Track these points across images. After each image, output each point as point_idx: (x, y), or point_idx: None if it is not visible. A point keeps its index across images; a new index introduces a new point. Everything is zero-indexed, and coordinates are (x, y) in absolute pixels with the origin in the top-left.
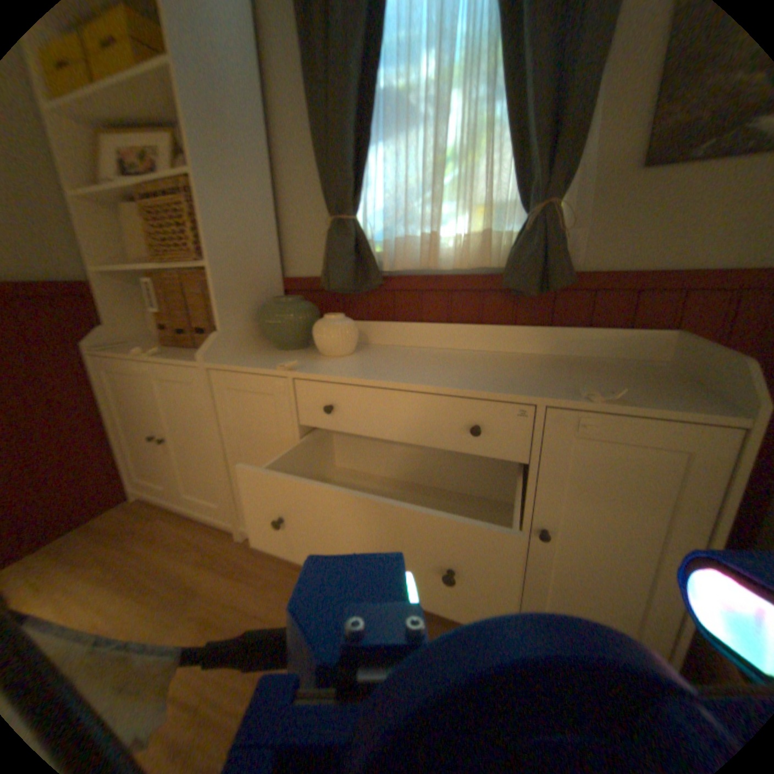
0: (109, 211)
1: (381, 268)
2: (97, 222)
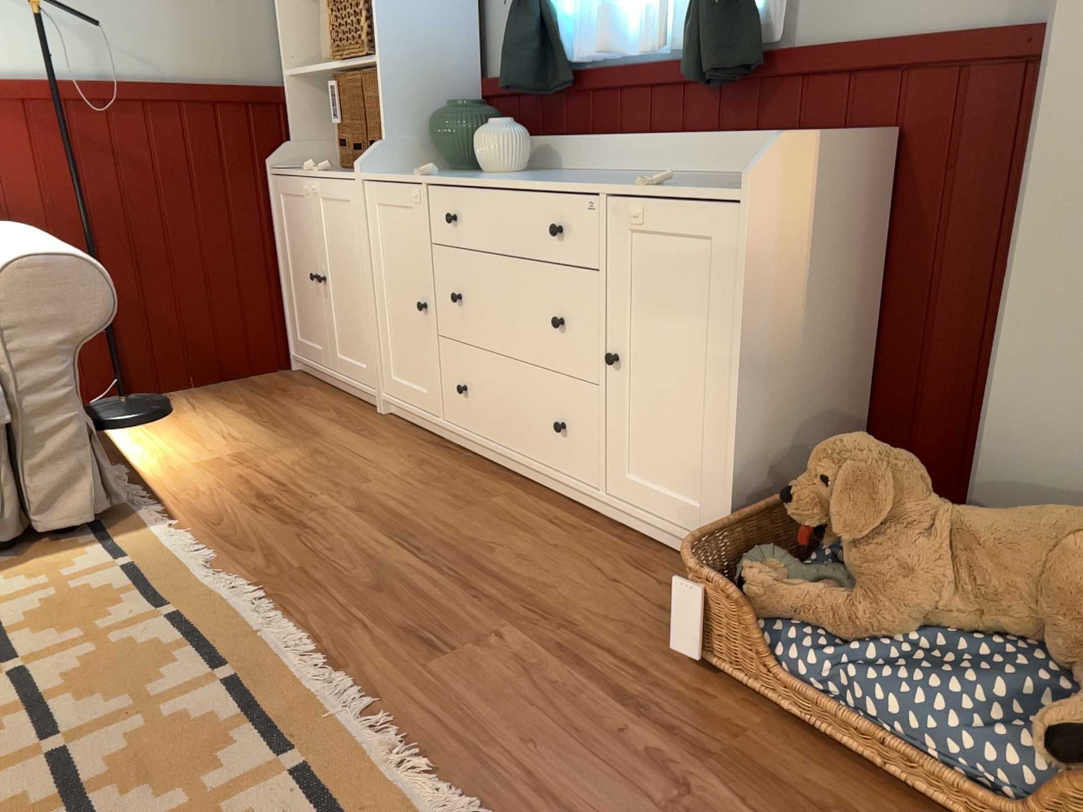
0: (310, 8)
1: (566, 61)
2: (296, 22)
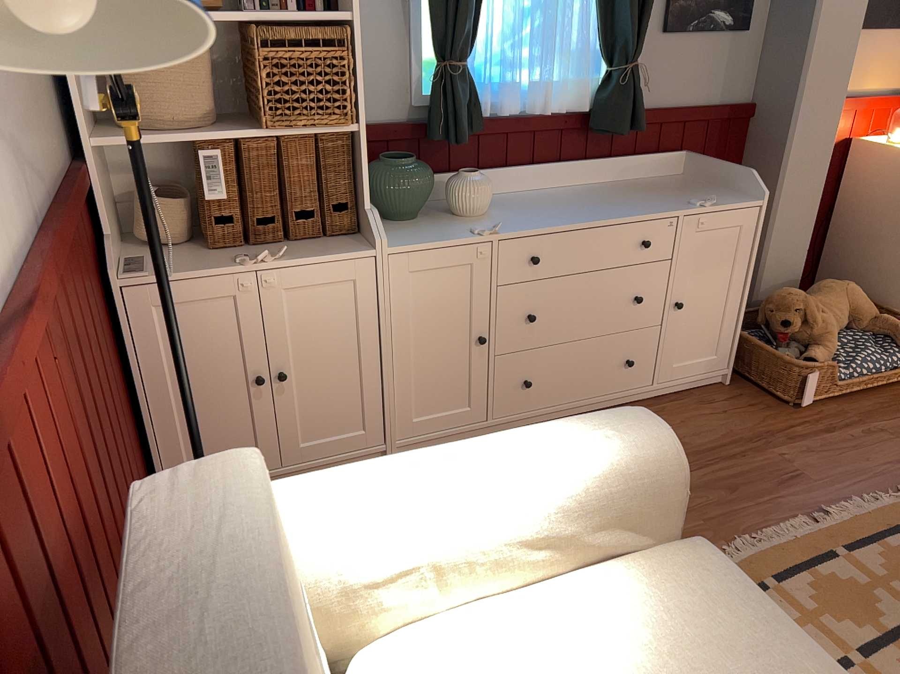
0: None
1: (481, 114)
2: None
